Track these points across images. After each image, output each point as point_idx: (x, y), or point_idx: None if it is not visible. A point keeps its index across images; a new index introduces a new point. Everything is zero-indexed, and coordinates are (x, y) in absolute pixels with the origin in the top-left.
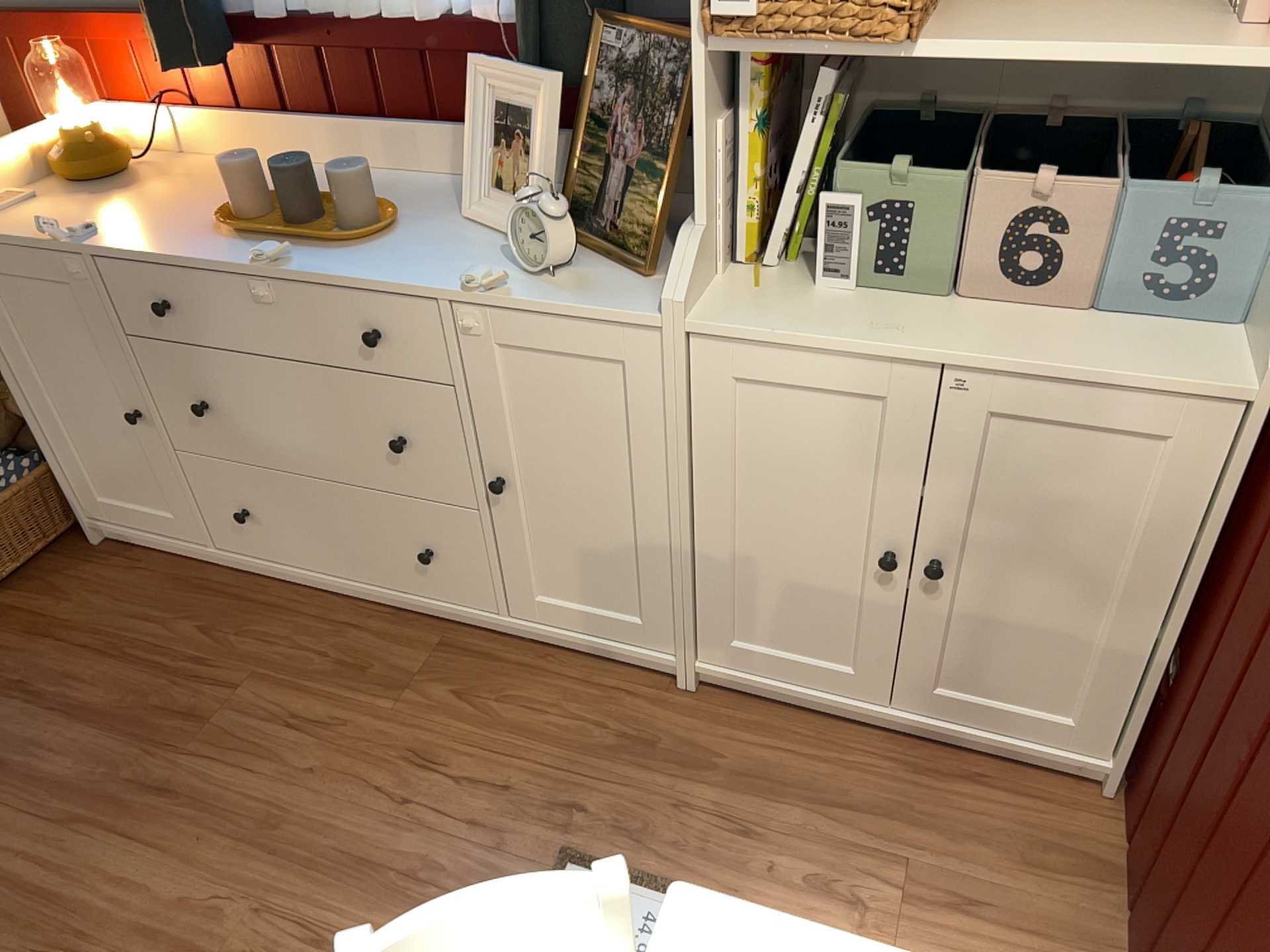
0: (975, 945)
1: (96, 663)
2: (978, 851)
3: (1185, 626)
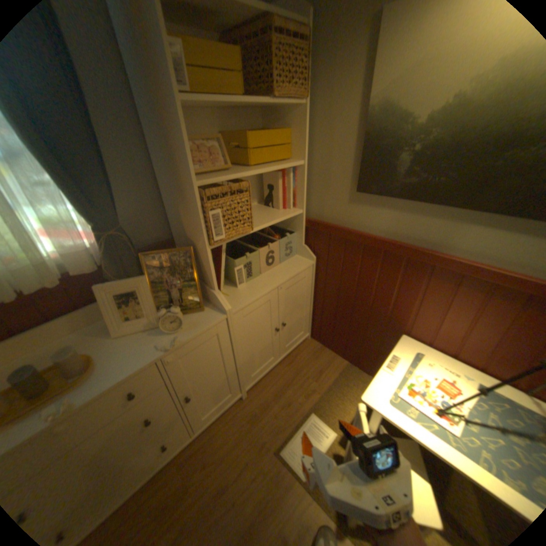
0: (330, 376)
1: None
2: (312, 364)
3: (314, 303)
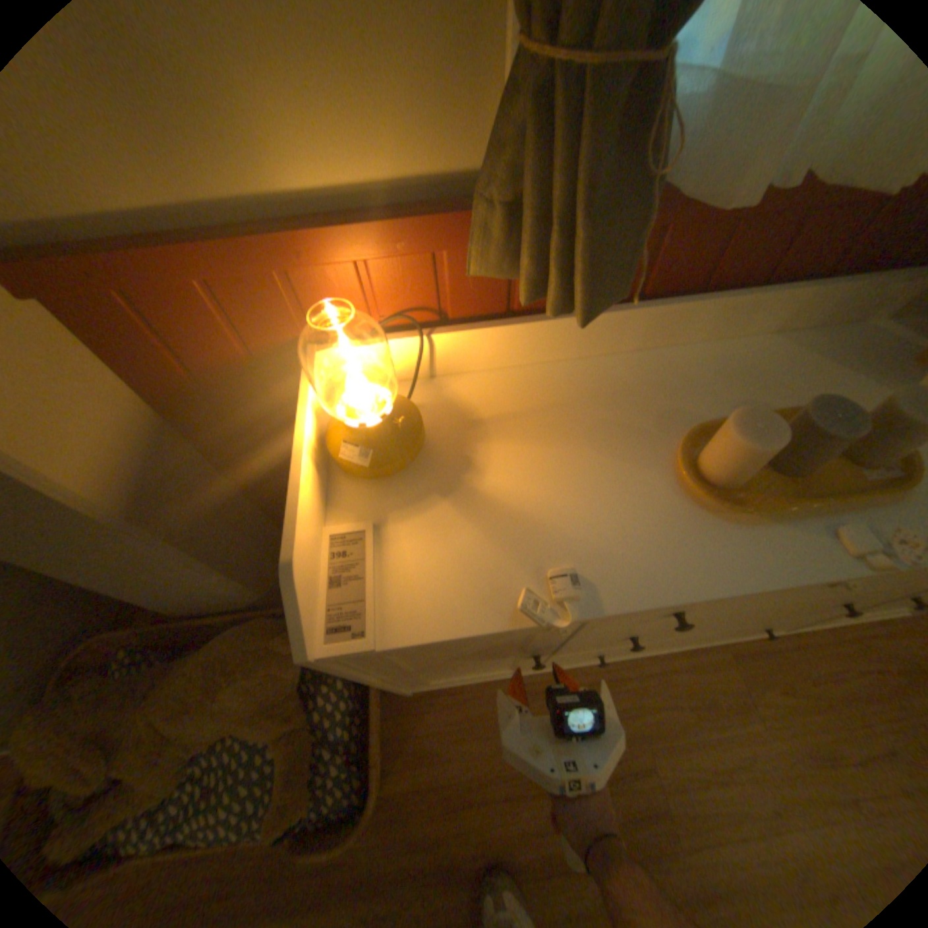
0: None
1: (531, 821)
2: None
3: None
